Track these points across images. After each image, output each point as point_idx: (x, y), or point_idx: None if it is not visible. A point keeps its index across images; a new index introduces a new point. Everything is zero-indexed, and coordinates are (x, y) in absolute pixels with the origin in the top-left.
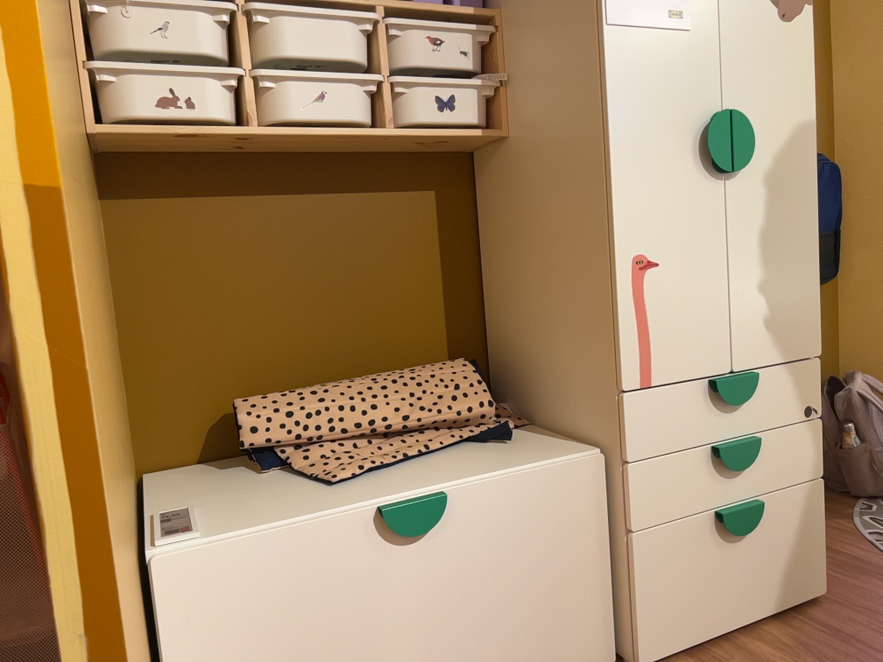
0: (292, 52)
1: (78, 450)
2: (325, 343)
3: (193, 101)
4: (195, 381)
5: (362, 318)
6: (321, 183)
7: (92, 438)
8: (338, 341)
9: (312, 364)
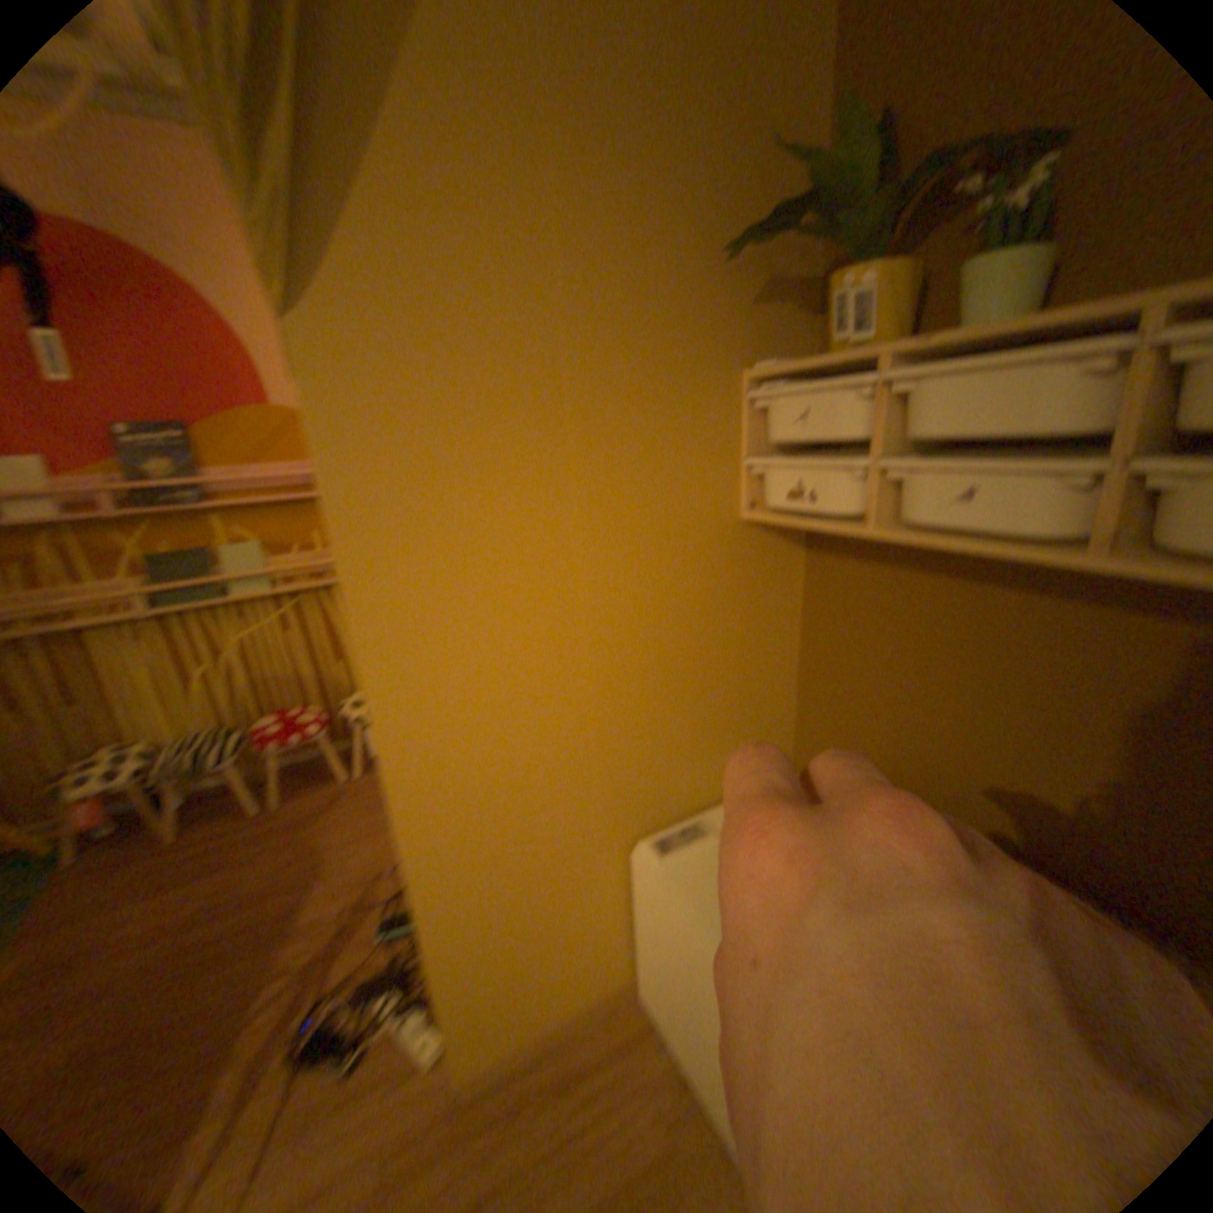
0: (941, 422)
1: (397, 801)
2: (985, 780)
3: (819, 487)
4: (841, 728)
5: (1056, 787)
6: (1049, 580)
7: (422, 796)
8: (1004, 789)
9: (960, 790)
